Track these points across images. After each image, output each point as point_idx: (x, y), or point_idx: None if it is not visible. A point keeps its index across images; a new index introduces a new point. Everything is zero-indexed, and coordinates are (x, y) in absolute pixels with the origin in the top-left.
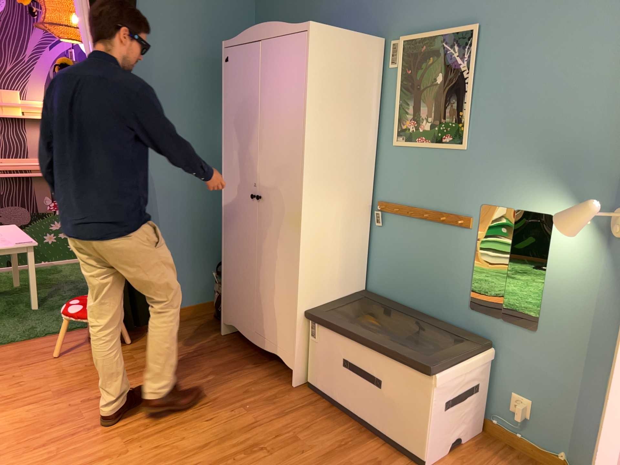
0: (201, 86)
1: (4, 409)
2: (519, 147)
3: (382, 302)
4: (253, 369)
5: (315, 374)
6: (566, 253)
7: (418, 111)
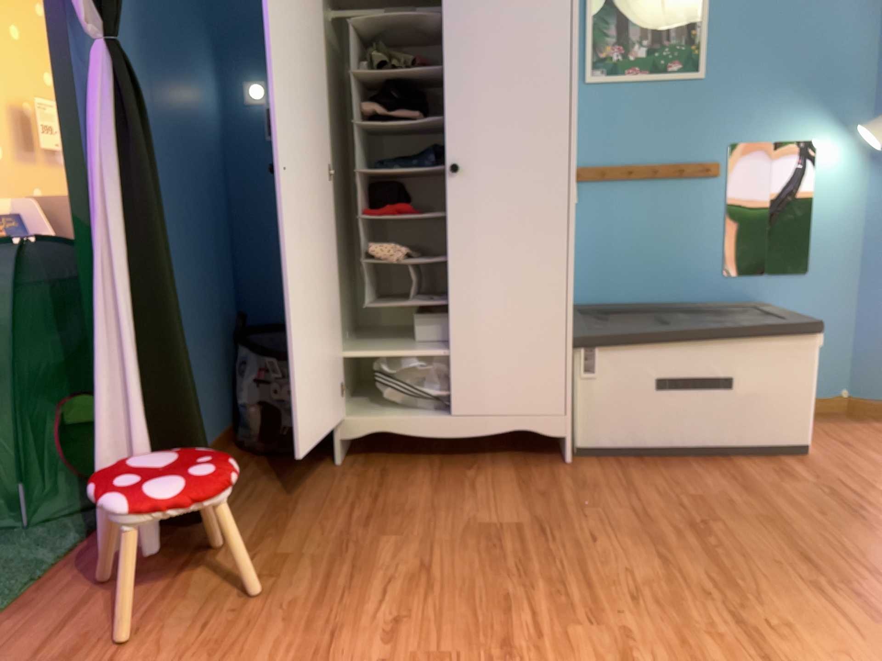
0: None
1: None
2: (772, 69)
3: (604, 307)
4: (483, 473)
5: (598, 428)
6: (833, 178)
7: (626, 31)
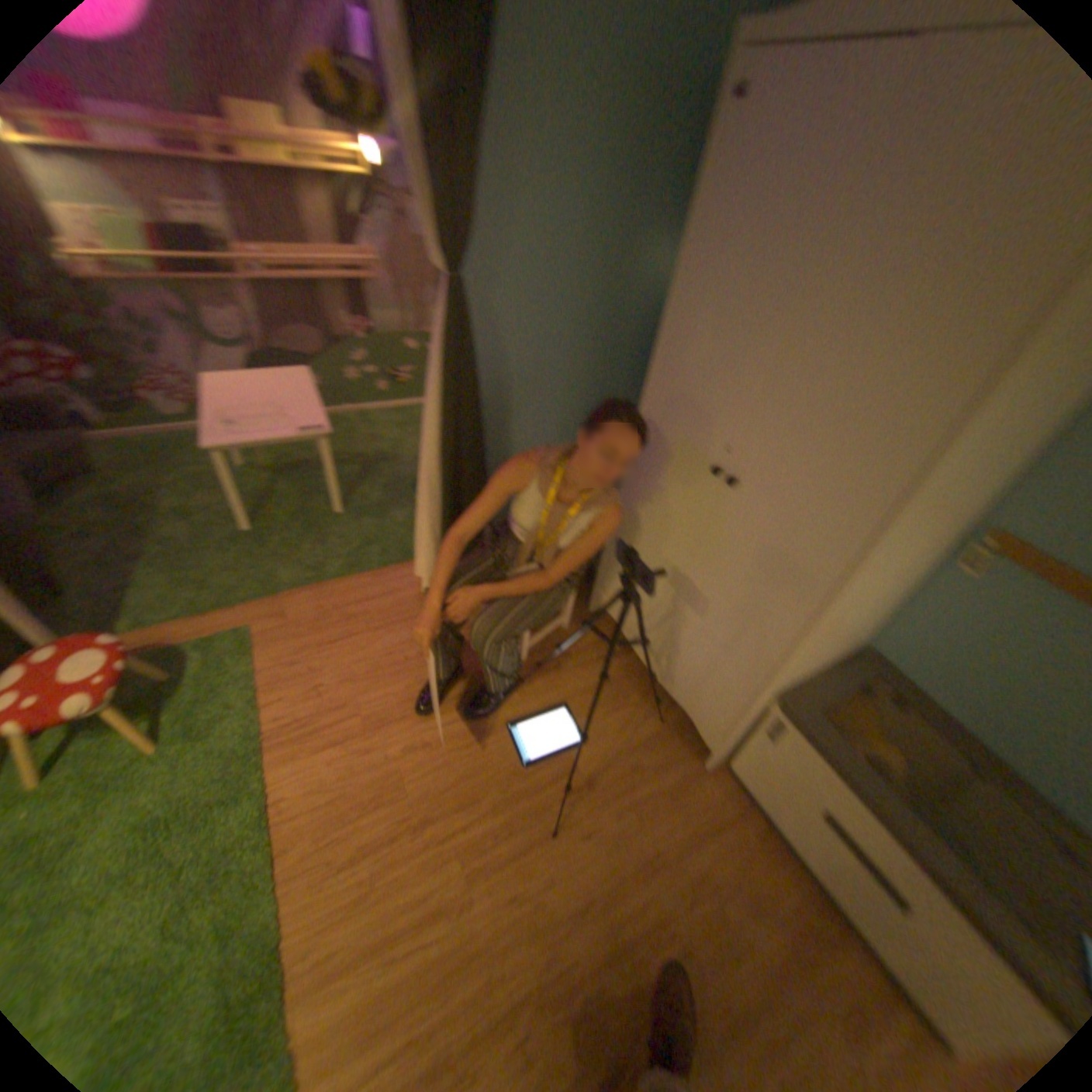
0: (624, 148)
1: (297, 752)
2: None
3: (904, 697)
4: (639, 709)
5: (750, 777)
6: None
7: None
